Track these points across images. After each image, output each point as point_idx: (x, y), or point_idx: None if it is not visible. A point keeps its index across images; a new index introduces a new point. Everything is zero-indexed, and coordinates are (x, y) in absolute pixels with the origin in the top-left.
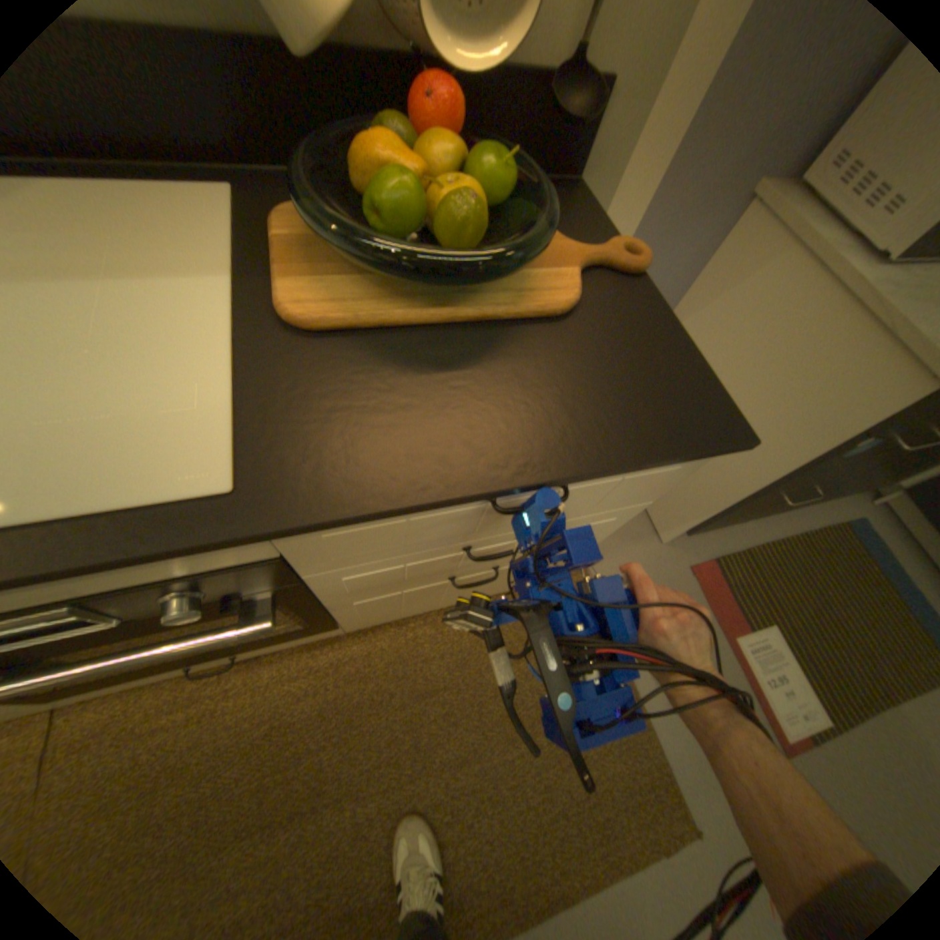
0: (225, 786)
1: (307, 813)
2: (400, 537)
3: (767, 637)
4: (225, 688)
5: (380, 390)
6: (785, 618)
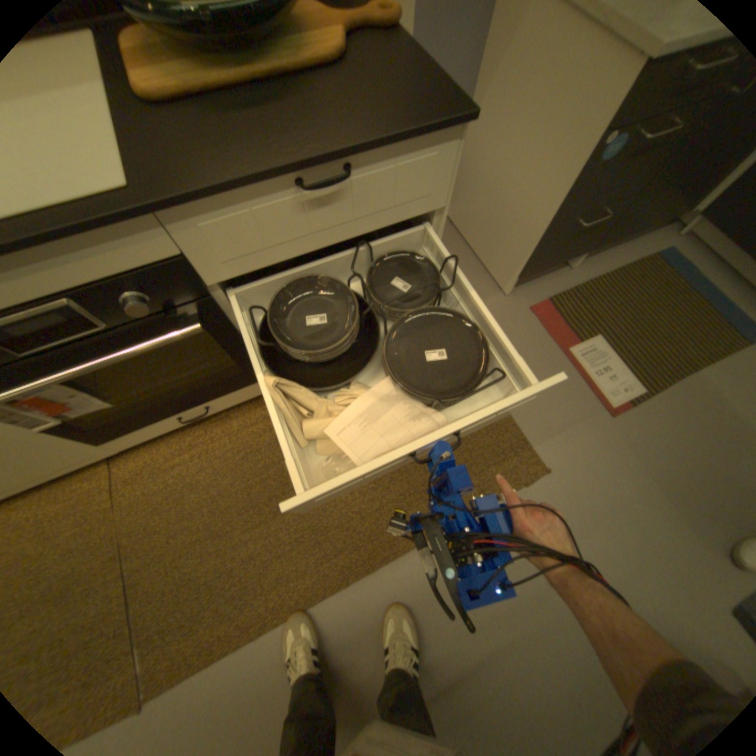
0: (225, 489)
1: (280, 495)
2: (257, 239)
3: (592, 343)
4: (211, 436)
5: (210, 127)
6: (606, 328)
